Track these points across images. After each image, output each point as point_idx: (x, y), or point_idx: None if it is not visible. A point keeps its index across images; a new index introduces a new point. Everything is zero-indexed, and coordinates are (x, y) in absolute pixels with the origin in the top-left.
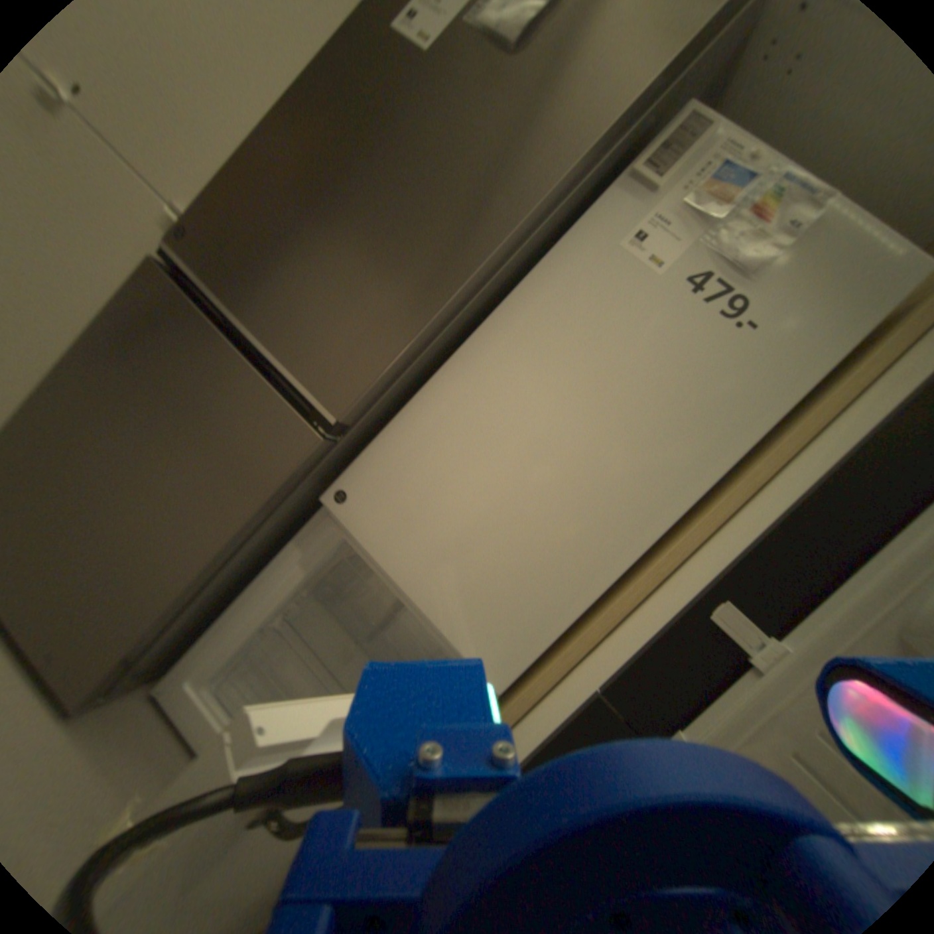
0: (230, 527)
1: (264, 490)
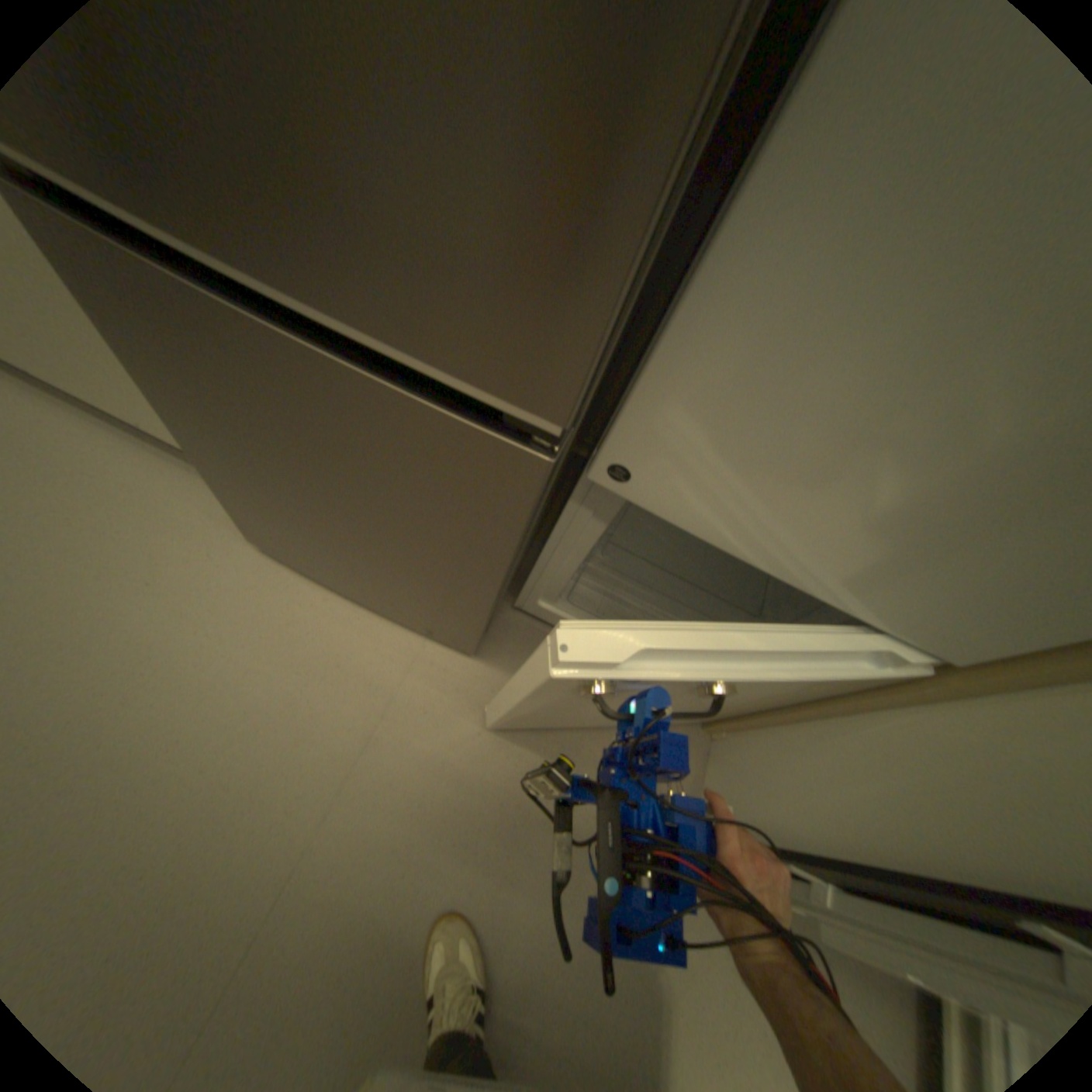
0: (497, 560)
1: (509, 525)
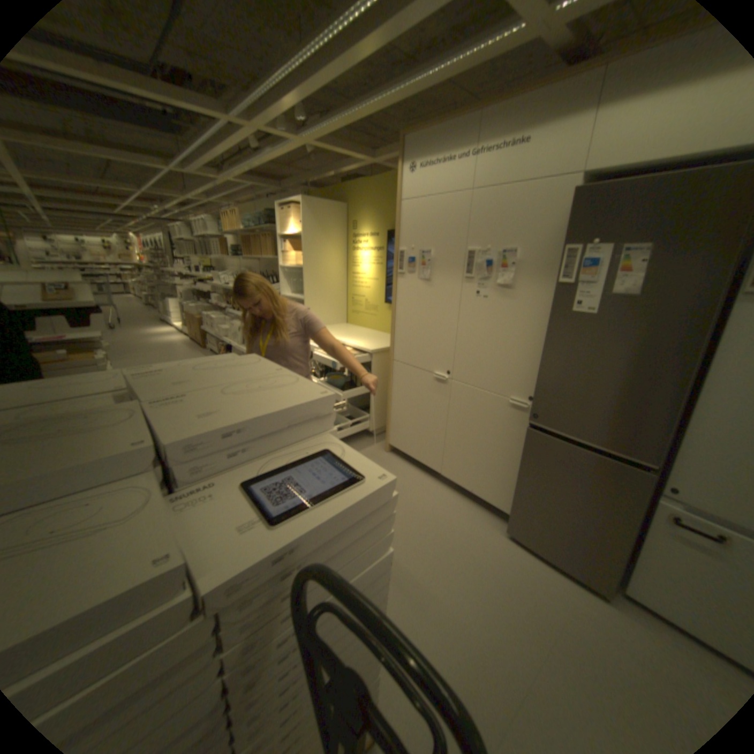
0: (636, 520)
1: (642, 502)
